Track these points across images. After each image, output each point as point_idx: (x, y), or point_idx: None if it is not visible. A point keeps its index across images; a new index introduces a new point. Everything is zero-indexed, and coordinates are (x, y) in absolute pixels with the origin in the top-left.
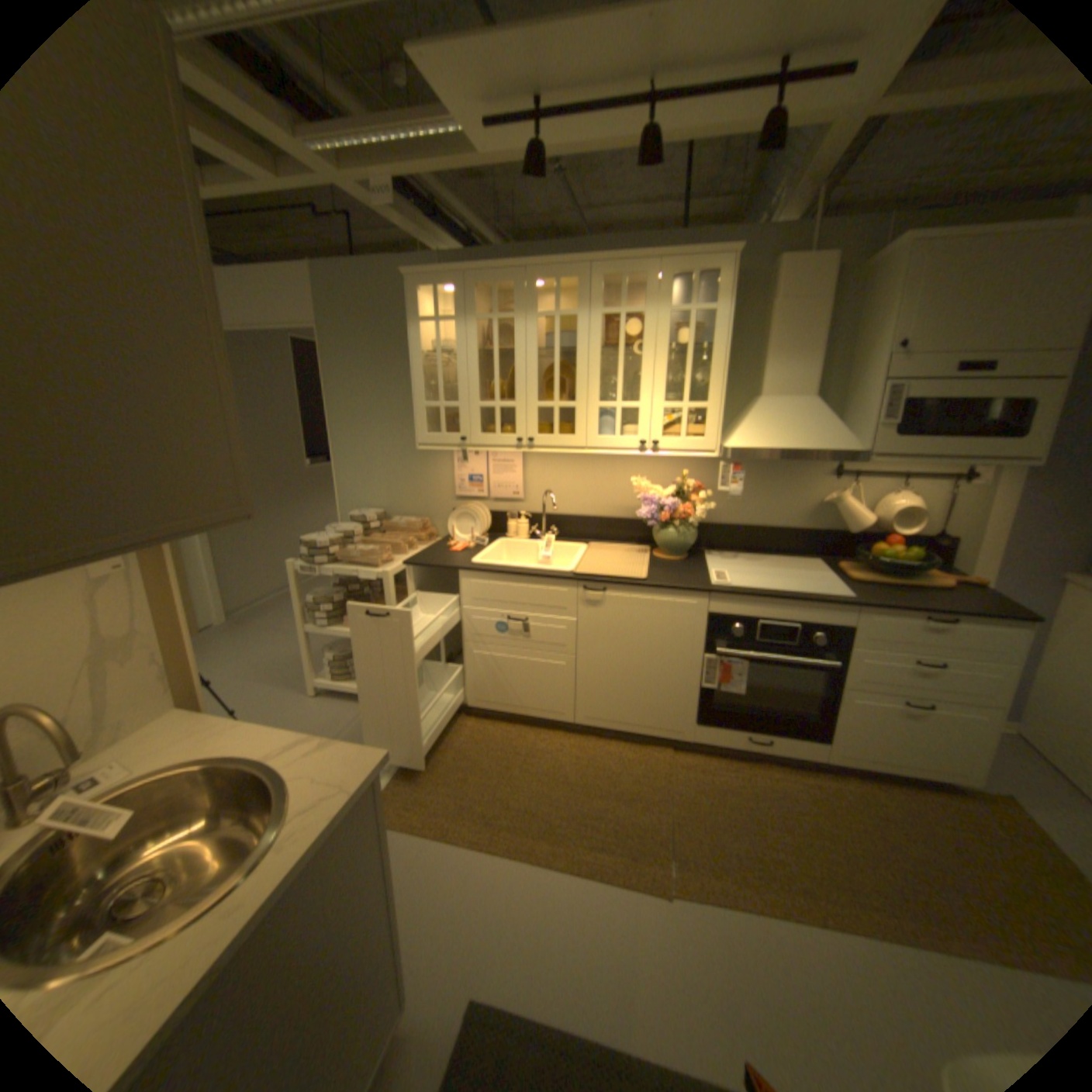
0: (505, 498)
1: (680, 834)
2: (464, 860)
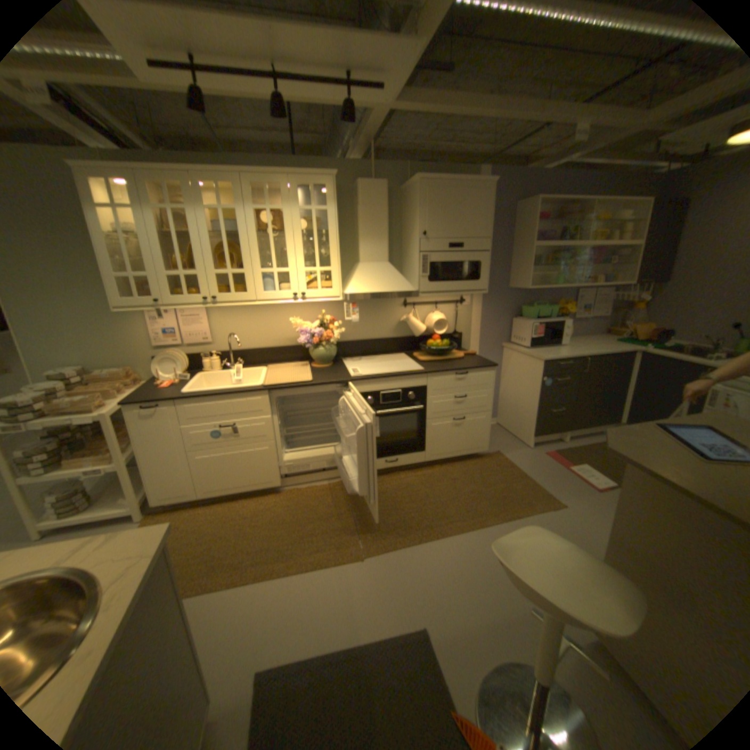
0: (197, 343)
1: (360, 525)
2: (225, 598)
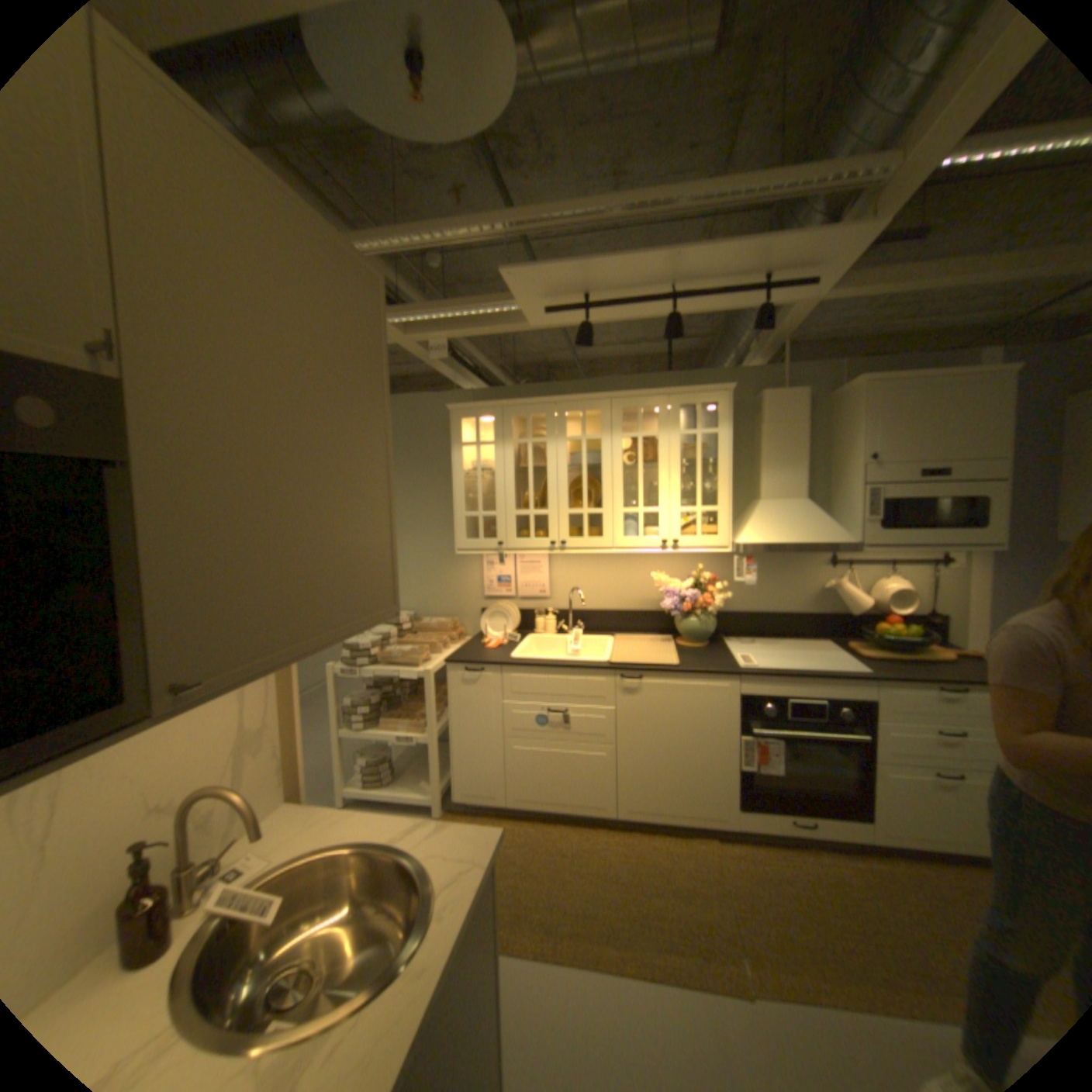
0: (532, 596)
1: (745, 930)
2: (531, 973)
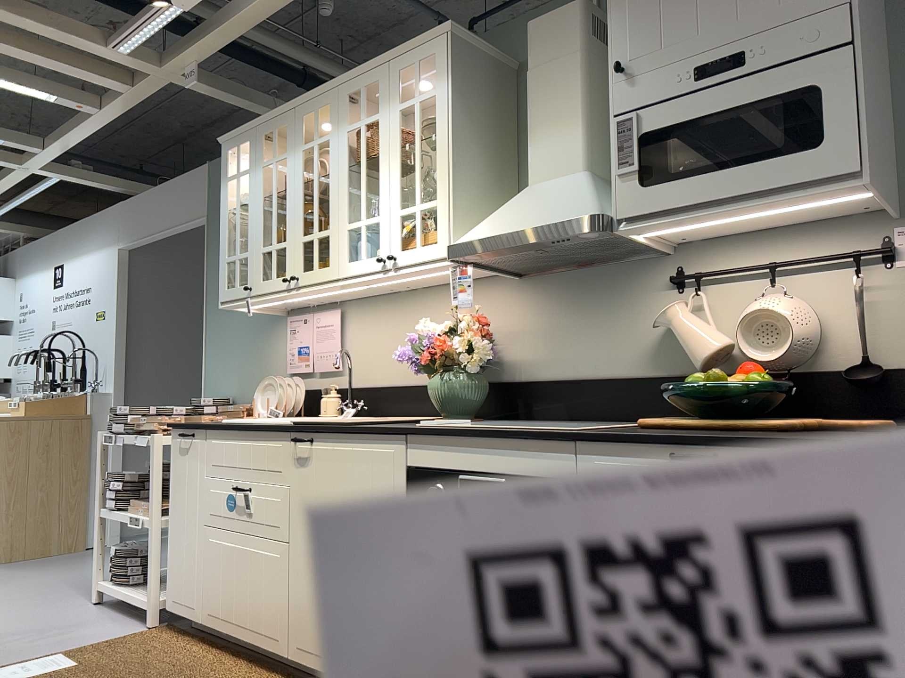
0: (326, 370)
1: None
2: None
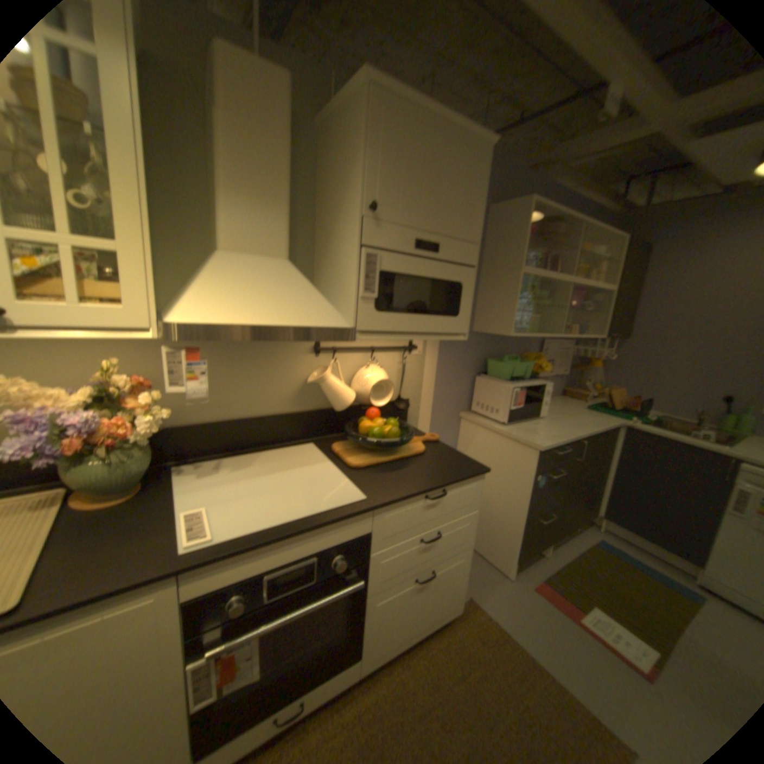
0: None
1: None
2: None
